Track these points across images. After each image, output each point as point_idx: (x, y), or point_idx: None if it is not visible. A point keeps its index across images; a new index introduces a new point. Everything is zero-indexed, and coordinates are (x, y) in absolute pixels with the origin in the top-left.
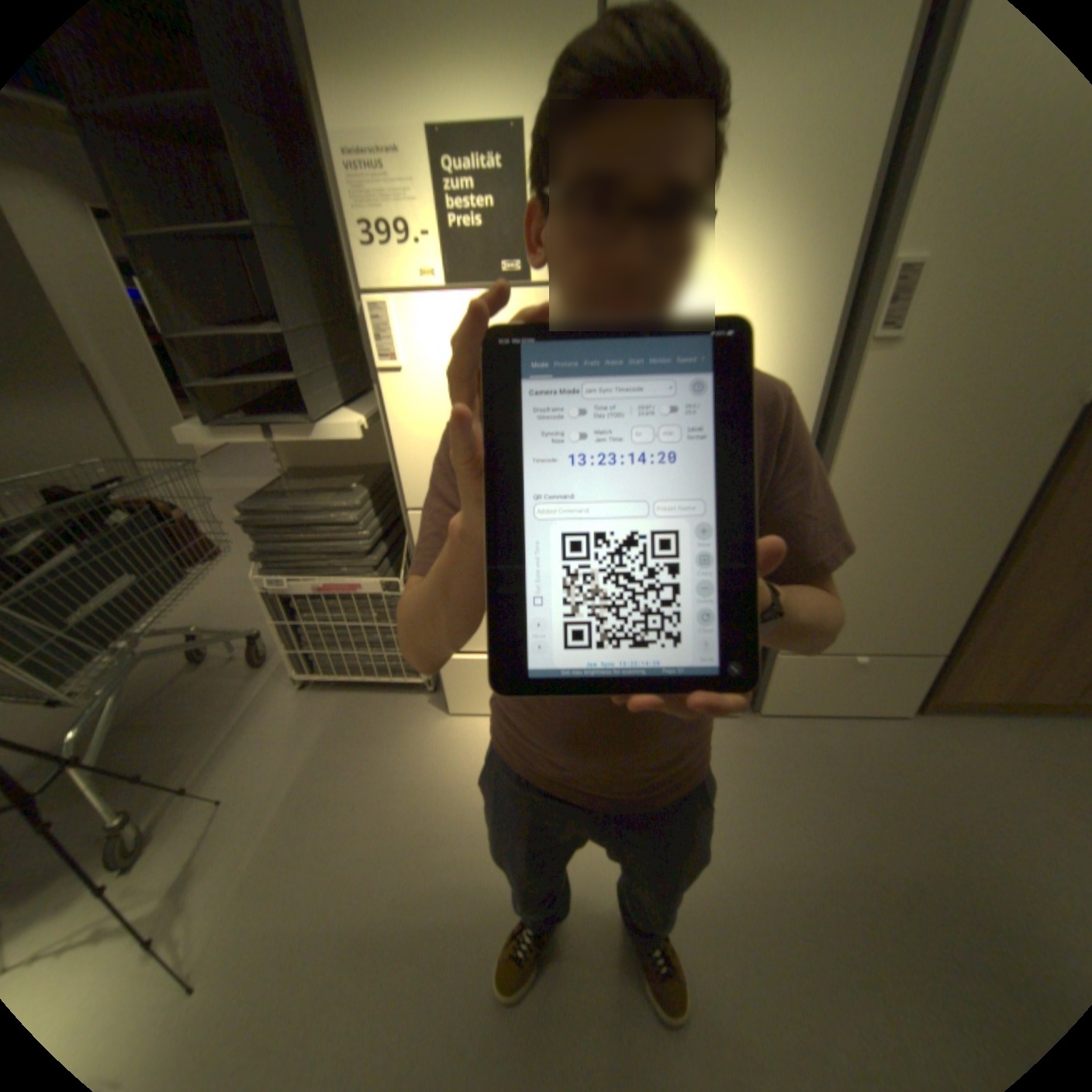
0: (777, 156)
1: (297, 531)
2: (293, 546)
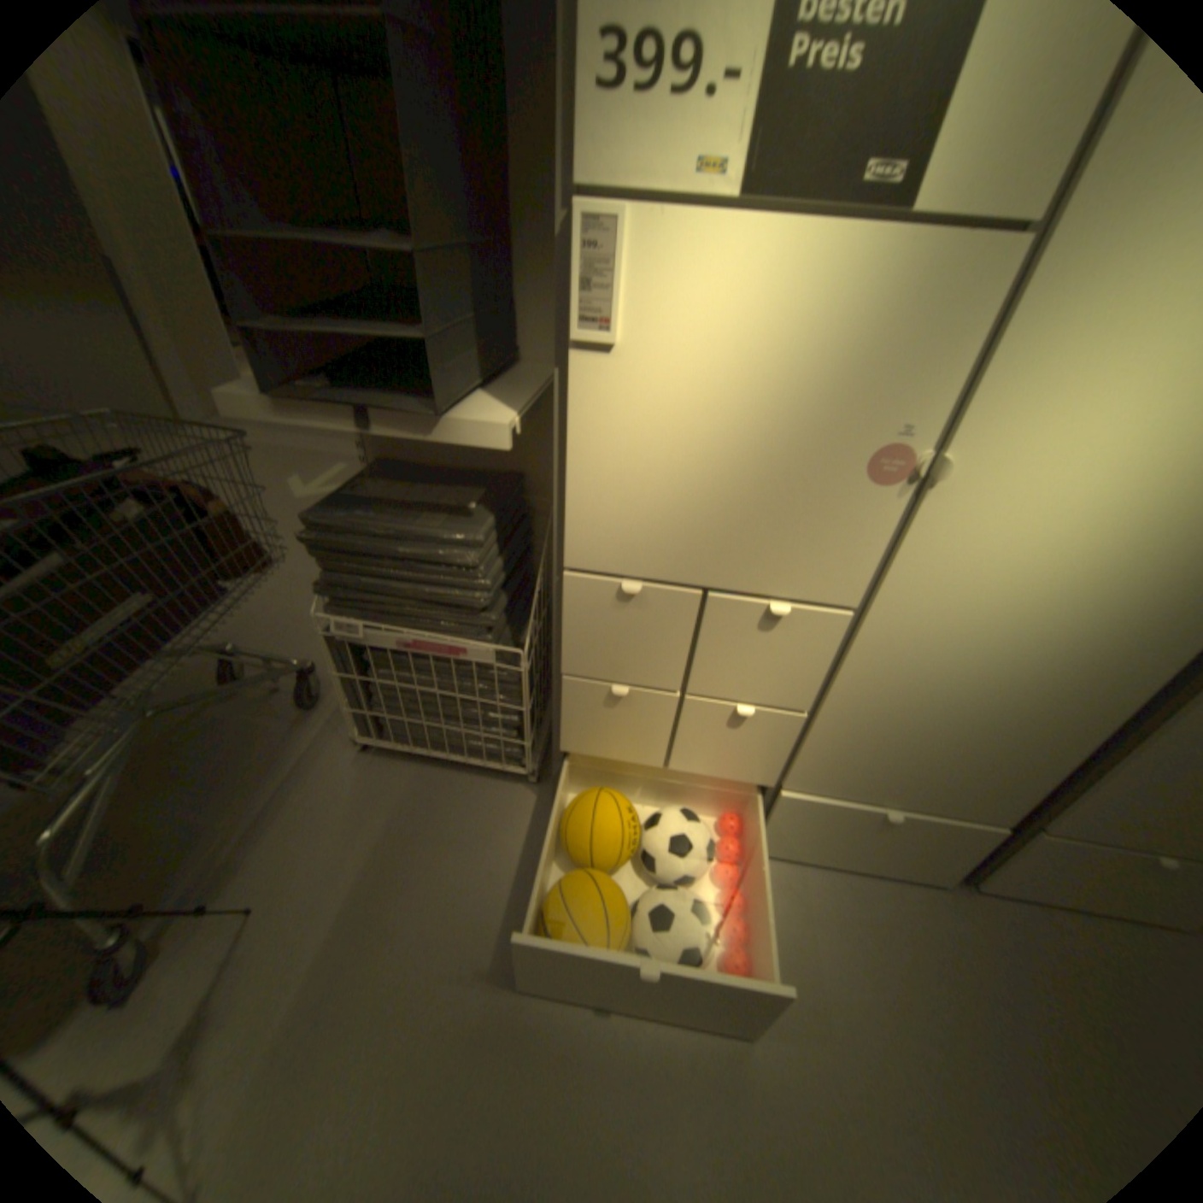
0: None
1: (387, 562)
2: (379, 582)
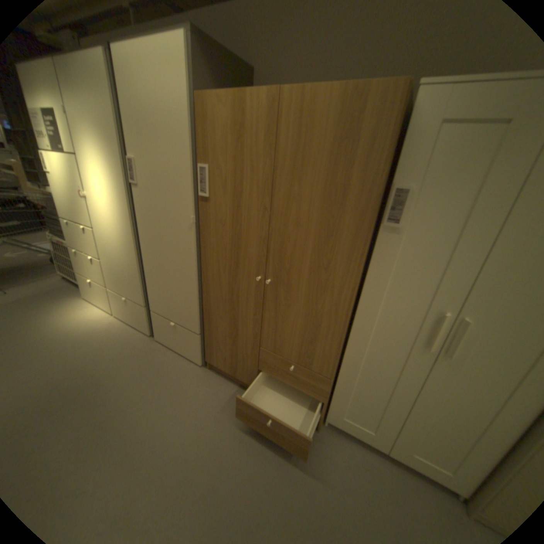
0: (96, 122)
1: (55, 221)
2: (54, 226)
